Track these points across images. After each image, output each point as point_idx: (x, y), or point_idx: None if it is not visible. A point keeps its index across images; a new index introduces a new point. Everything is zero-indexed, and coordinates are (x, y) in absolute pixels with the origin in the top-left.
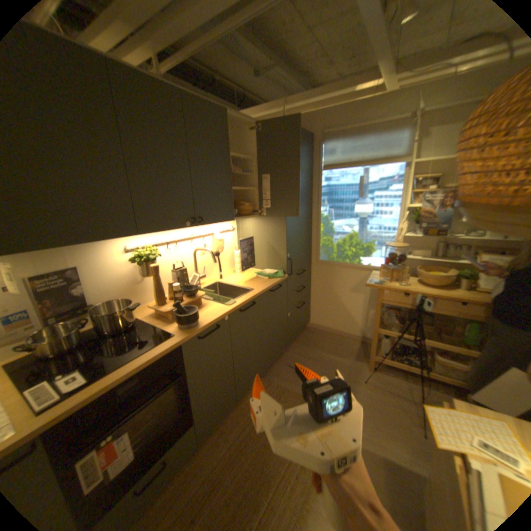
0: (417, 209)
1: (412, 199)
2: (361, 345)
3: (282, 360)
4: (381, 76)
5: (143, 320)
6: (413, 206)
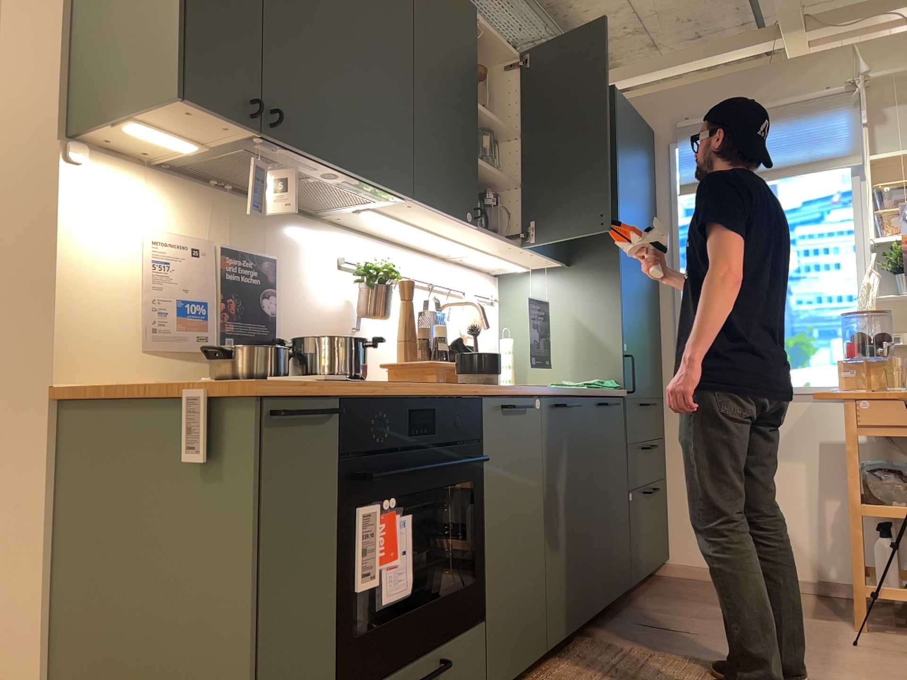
0: (891, 251)
1: (874, 235)
2: (818, 598)
3: (623, 617)
4: (776, 37)
5: None
6: (881, 248)
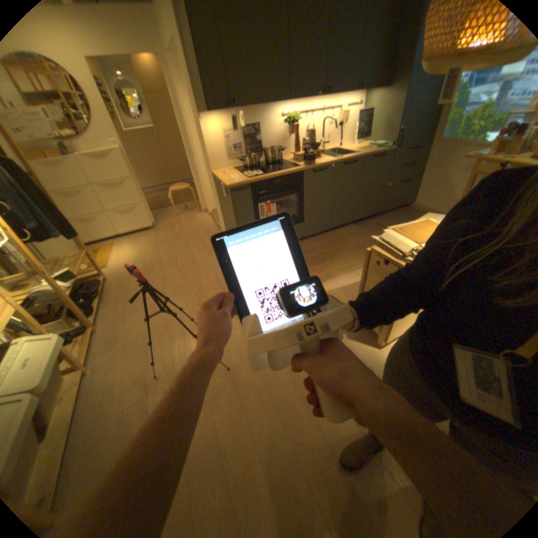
0: None
1: None
2: None
3: (373, 220)
4: None
5: (285, 161)
6: None
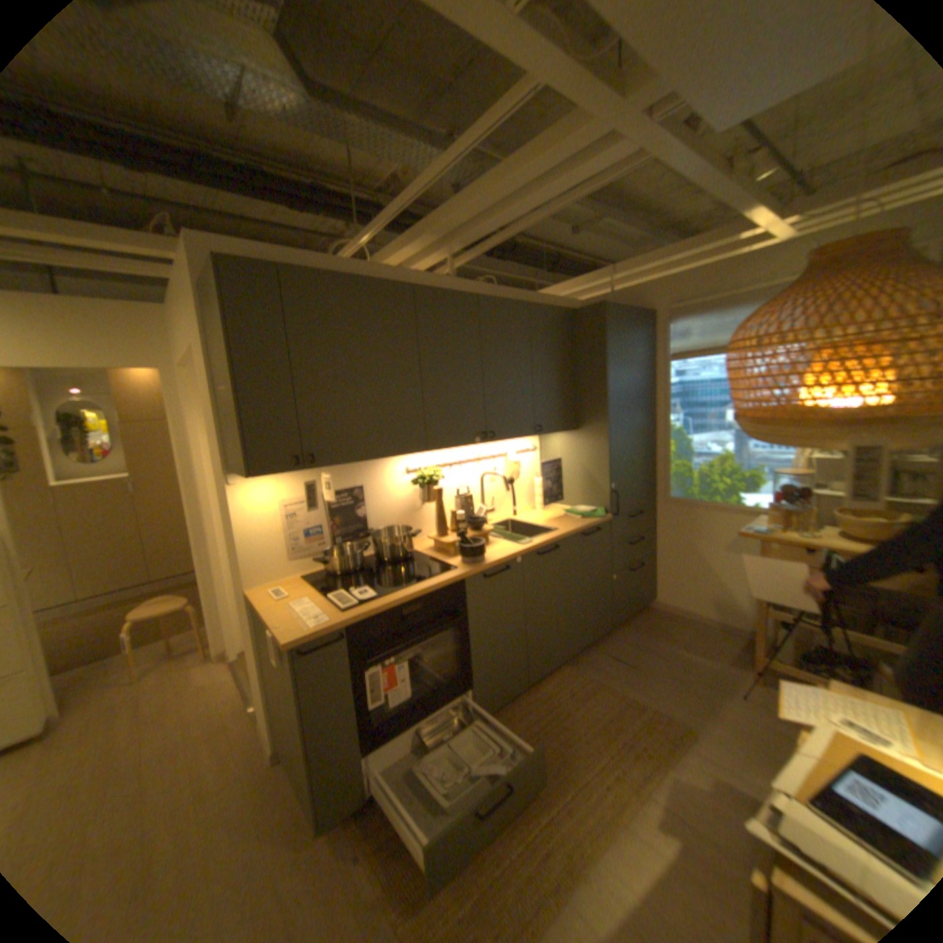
0: None
1: None
2: (748, 646)
3: (603, 649)
4: (757, 224)
5: (421, 553)
6: None
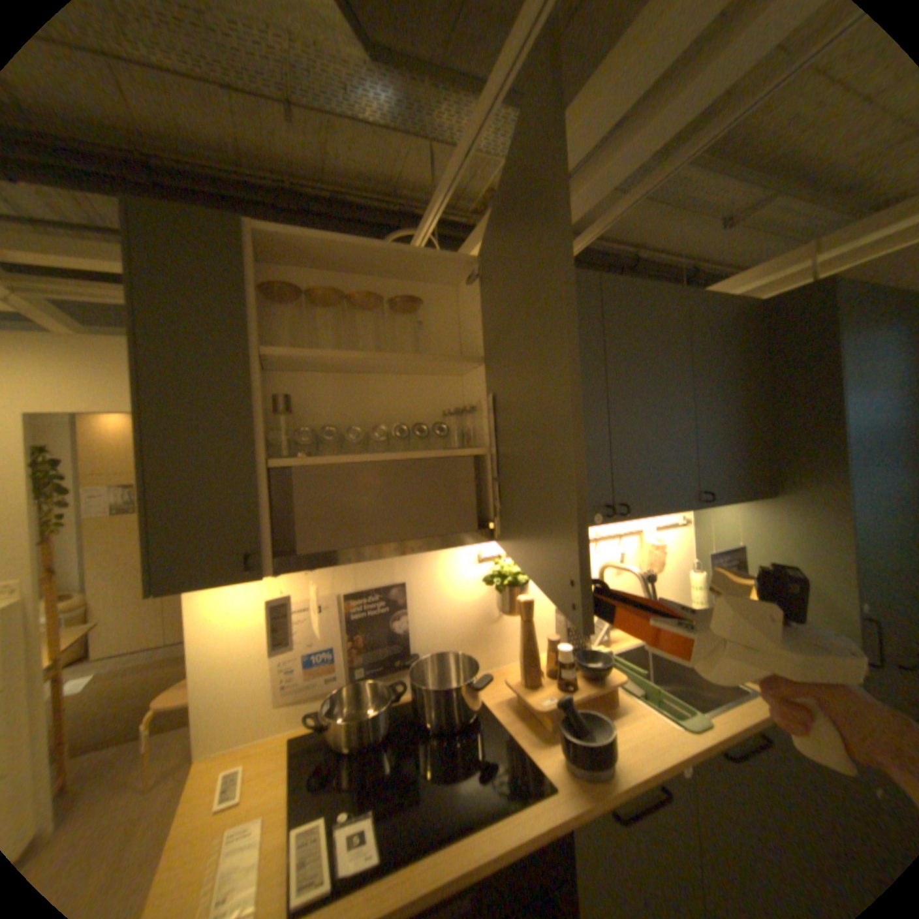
0: None
1: None
2: None
3: None
4: None
5: (495, 709)
6: None
